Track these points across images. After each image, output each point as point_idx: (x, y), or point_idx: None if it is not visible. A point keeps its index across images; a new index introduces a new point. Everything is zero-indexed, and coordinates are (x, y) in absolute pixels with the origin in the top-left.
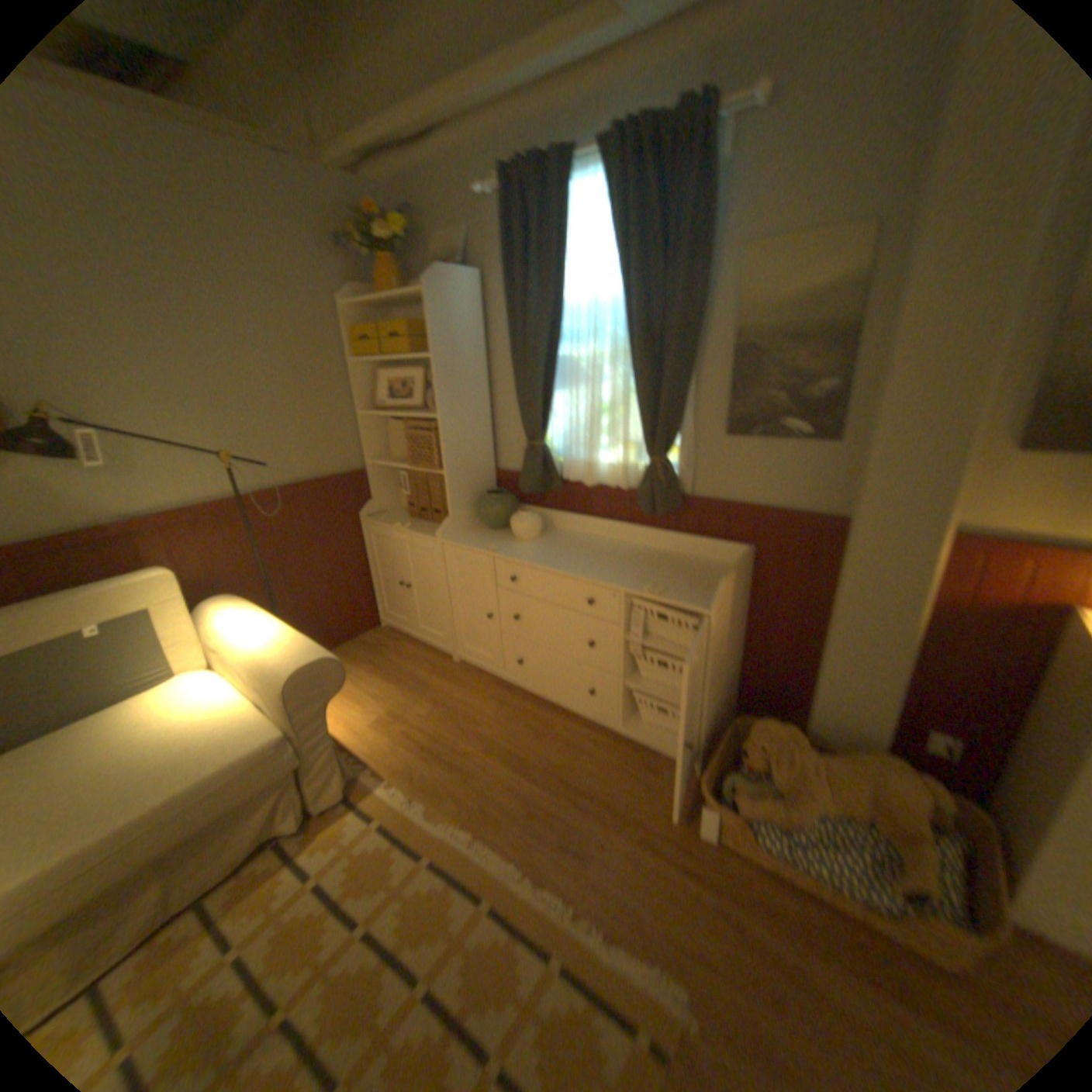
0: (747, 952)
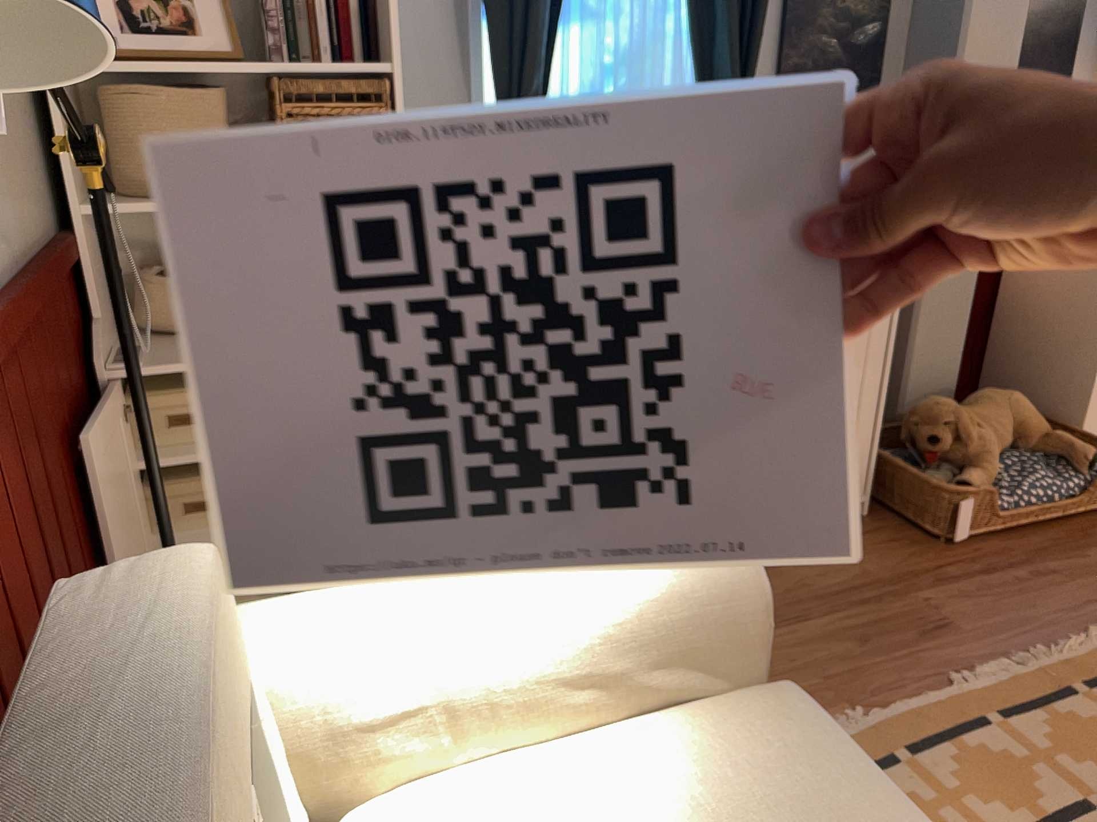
0: (1077, 577)
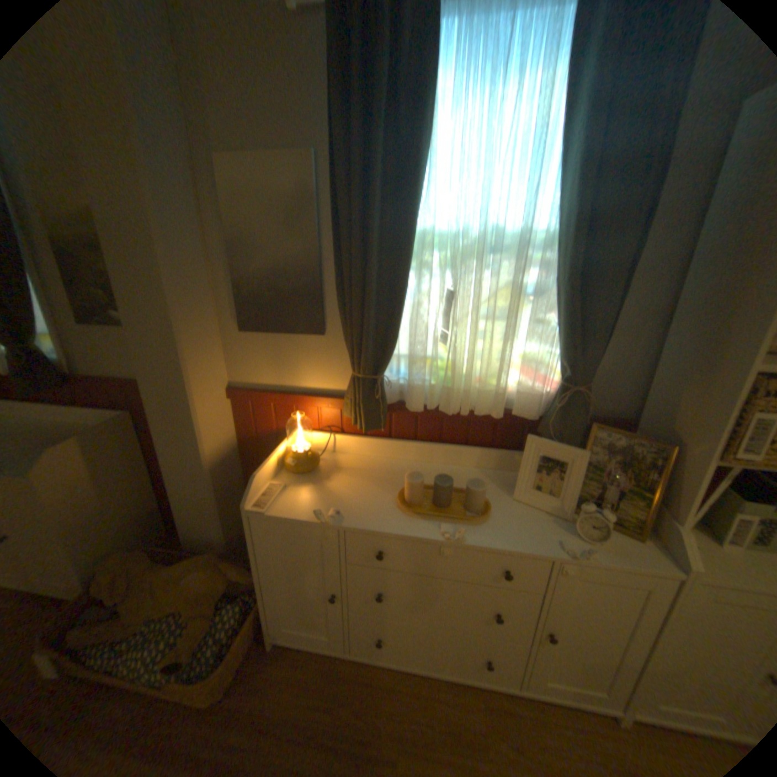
0: None
